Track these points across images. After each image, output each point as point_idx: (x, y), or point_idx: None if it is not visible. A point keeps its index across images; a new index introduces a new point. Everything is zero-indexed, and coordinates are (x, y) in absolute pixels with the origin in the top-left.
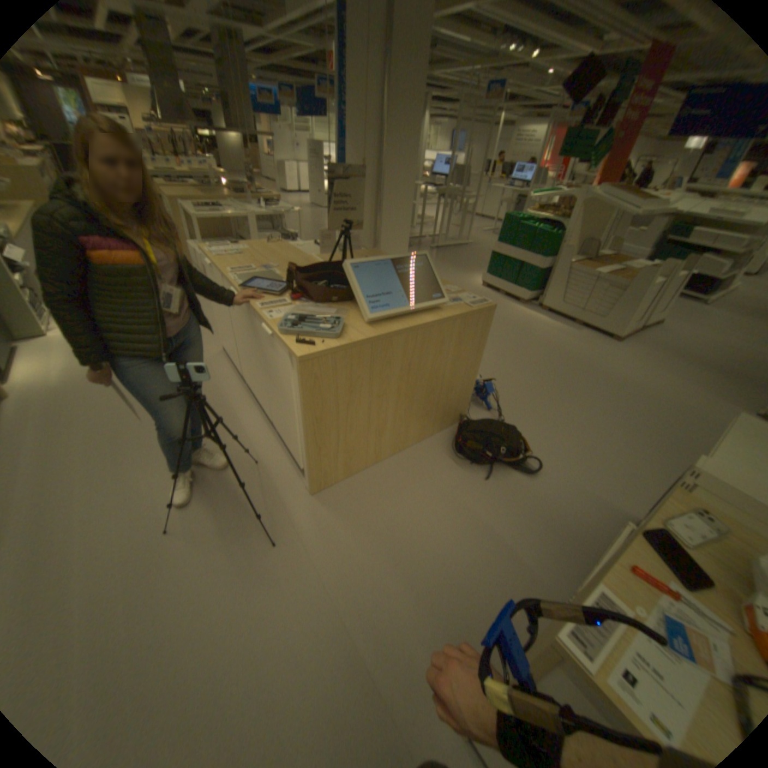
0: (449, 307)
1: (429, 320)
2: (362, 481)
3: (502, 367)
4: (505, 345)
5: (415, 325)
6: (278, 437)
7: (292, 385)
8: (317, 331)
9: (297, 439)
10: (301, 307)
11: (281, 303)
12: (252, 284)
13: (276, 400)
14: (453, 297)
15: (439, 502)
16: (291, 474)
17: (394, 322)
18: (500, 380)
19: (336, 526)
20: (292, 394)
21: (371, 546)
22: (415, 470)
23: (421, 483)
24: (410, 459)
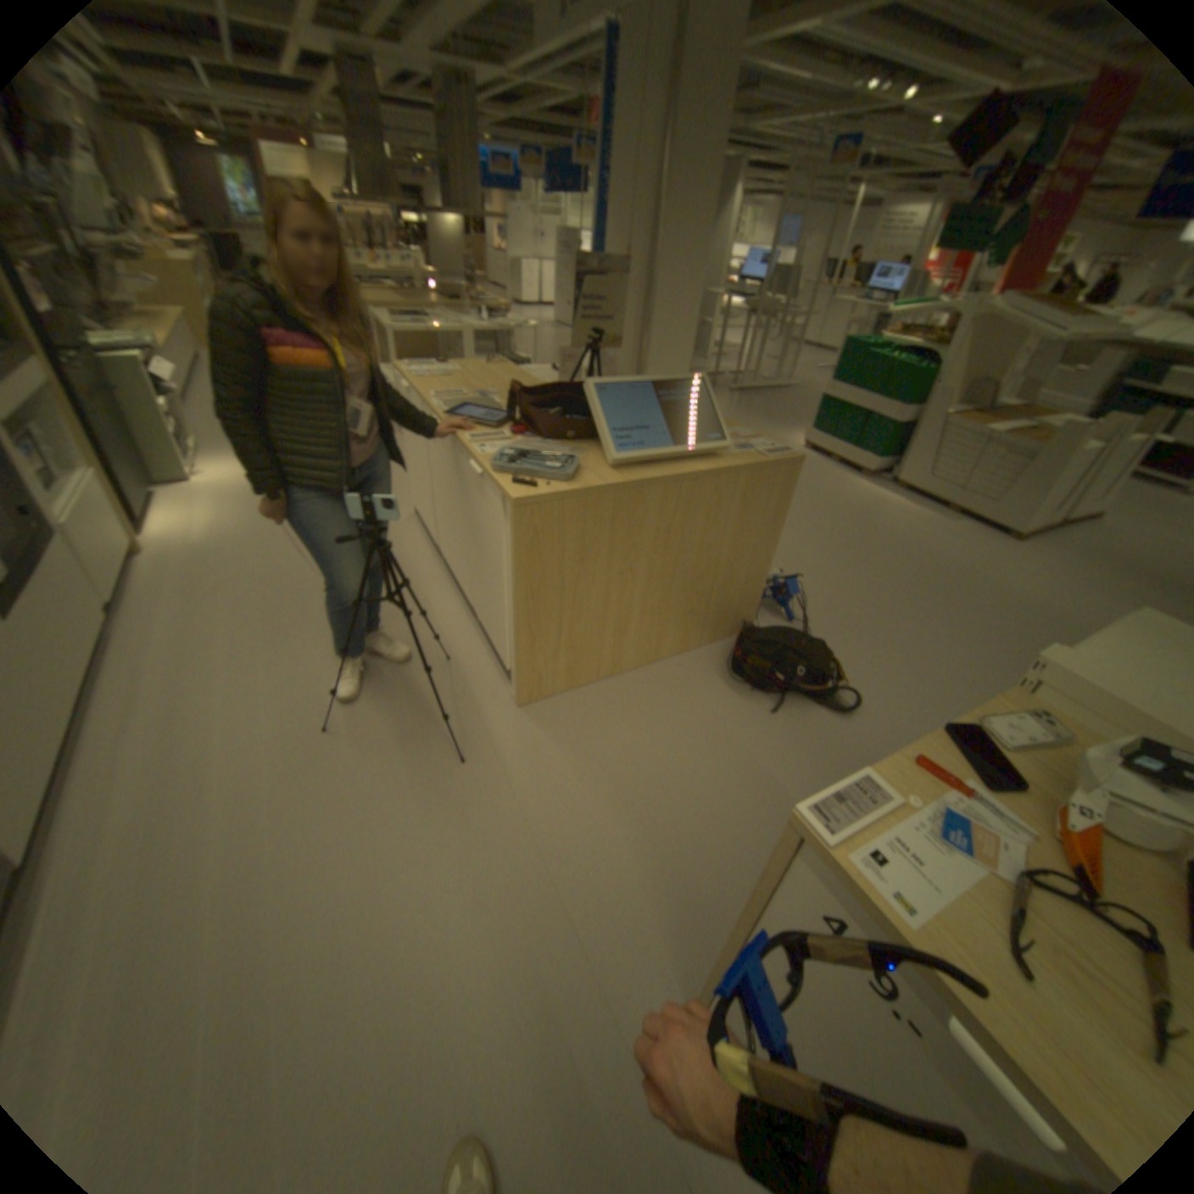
0: (734, 457)
1: (701, 471)
2: (591, 698)
3: (821, 565)
4: (830, 535)
5: (680, 476)
6: (481, 629)
7: (503, 545)
8: (543, 475)
9: (506, 625)
10: (524, 446)
11: (499, 439)
12: (462, 415)
13: (482, 572)
14: (743, 445)
15: (699, 737)
16: (495, 679)
17: (650, 471)
18: (815, 583)
19: (550, 750)
20: (504, 558)
21: (595, 780)
22: (670, 692)
23: (676, 709)
24: (664, 676)
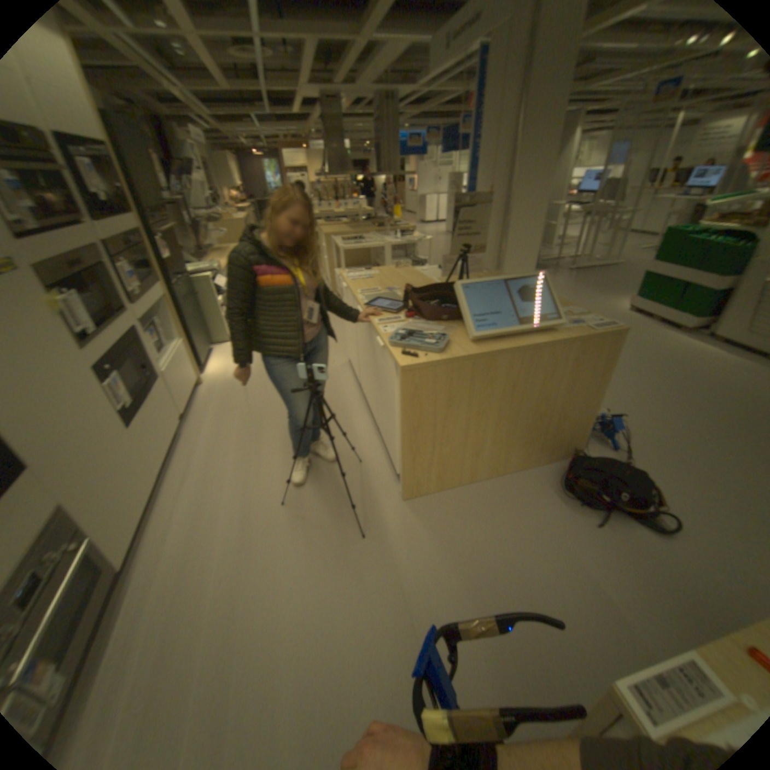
0: (569, 329)
1: (541, 341)
2: (455, 498)
3: (644, 403)
4: (652, 378)
5: (524, 345)
6: (383, 442)
7: (396, 393)
8: (424, 346)
9: (397, 445)
10: (413, 324)
11: (397, 320)
12: (376, 303)
13: (384, 407)
14: (577, 319)
15: (537, 538)
16: (390, 478)
17: (501, 341)
18: (639, 418)
19: (423, 535)
20: (396, 401)
21: (455, 563)
22: (515, 499)
23: (519, 514)
24: (510, 486)
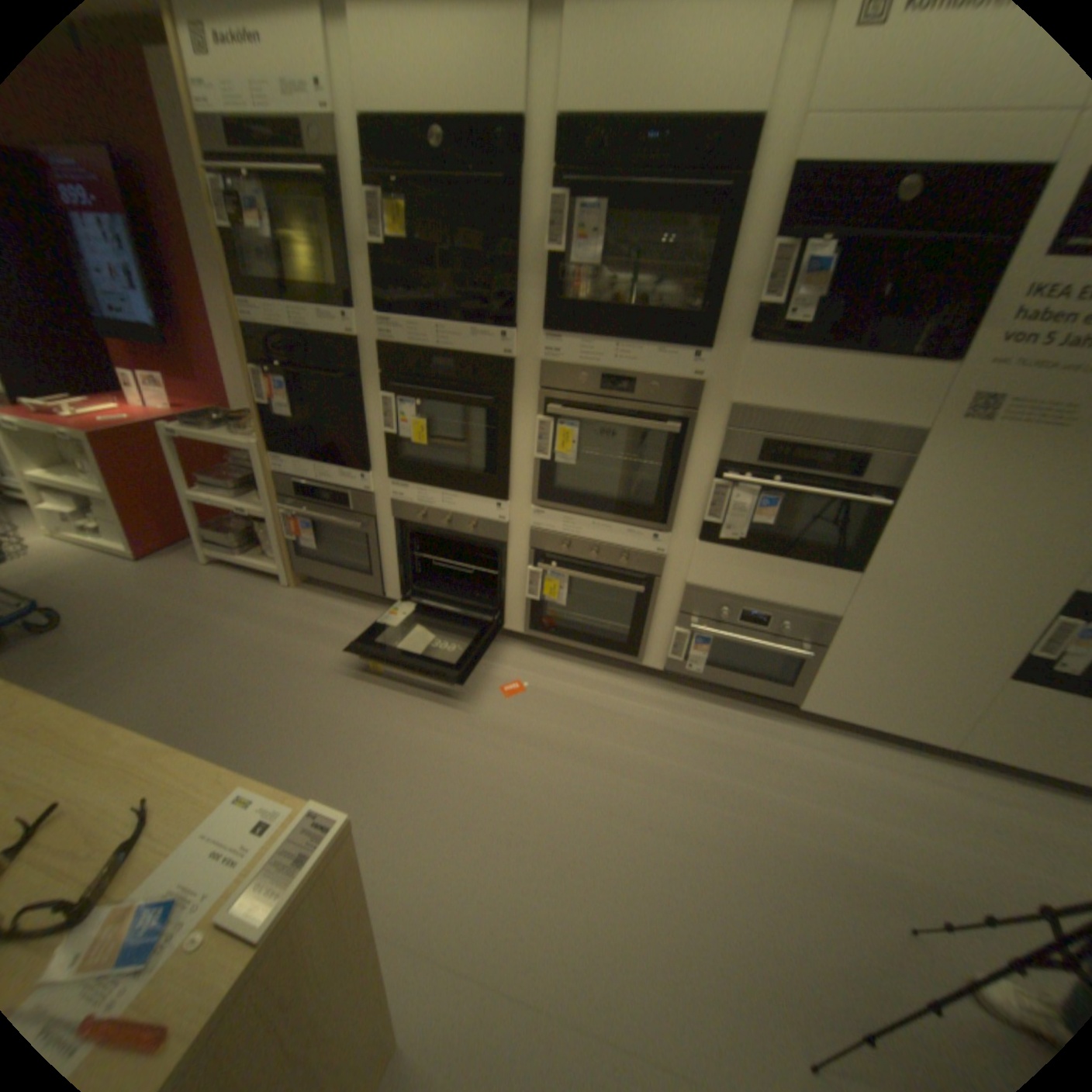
0: None
1: None
2: None
3: None
4: None
5: None
6: None
7: None
8: None
9: None
10: None
11: None
12: None
13: None
14: None
15: None
16: None
17: None
18: None
19: None
20: None
21: None
22: None
23: None
24: None
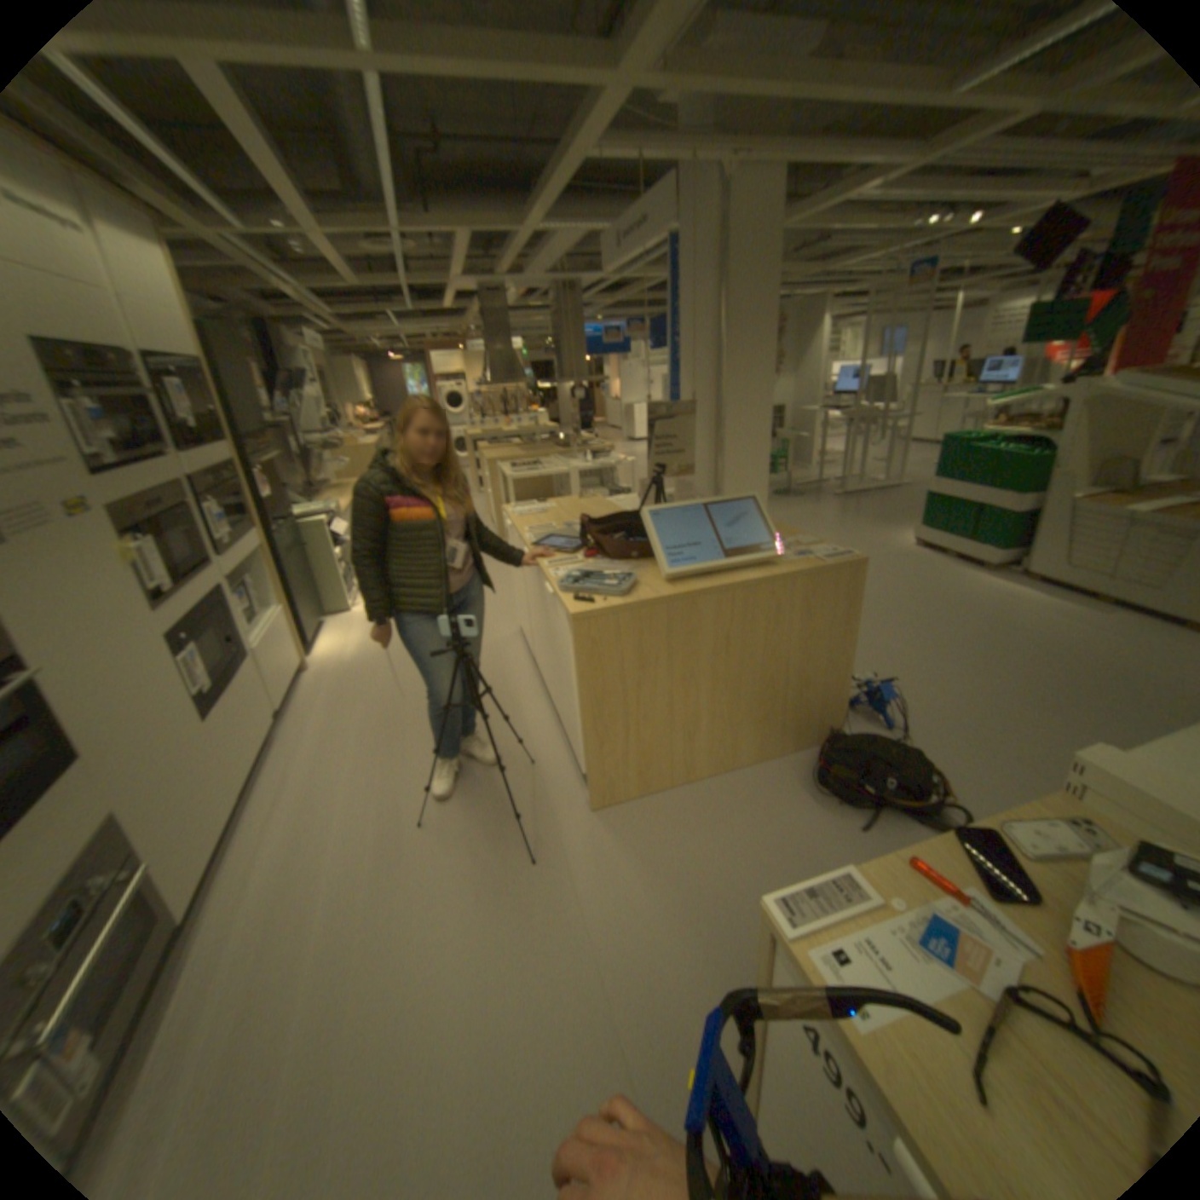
0: (794, 564)
1: (757, 579)
2: (666, 807)
3: (933, 668)
4: (945, 635)
5: (734, 585)
6: (565, 735)
7: (571, 656)
8: (605, 592)
9: (578, 730)
10: (595, 567)
11: (574, 564)
12: (549, 545)
13: (561, 681)
14: (807, 552)
15: (779, 853)
16: (574, 784)
17: (706, 582)
18: (925, 688)
19: (619, 858)
20: (572, 667)
21: (662, 892)
22: (749, 804)
23: (755, 822)
24: (744, 787)
